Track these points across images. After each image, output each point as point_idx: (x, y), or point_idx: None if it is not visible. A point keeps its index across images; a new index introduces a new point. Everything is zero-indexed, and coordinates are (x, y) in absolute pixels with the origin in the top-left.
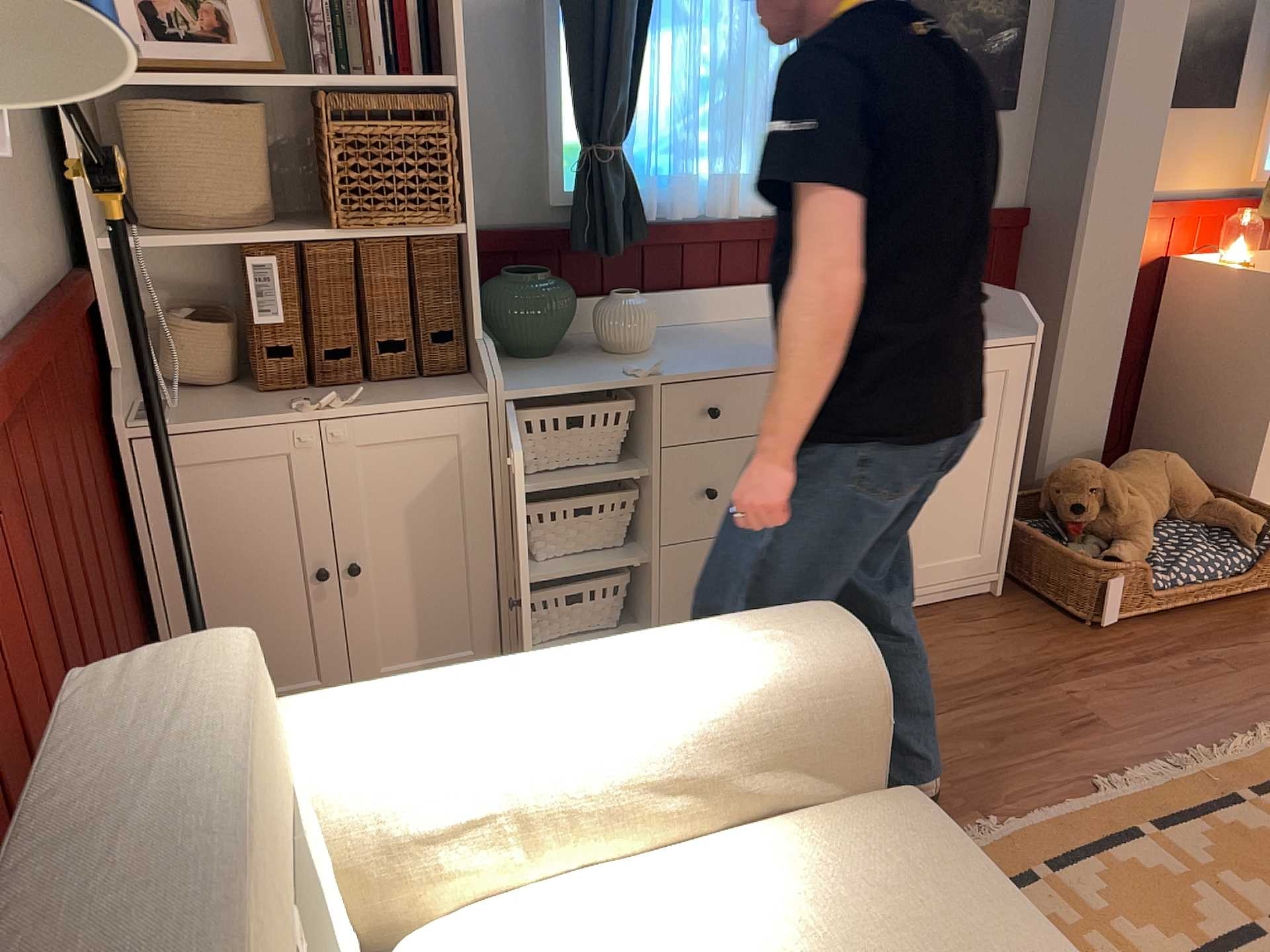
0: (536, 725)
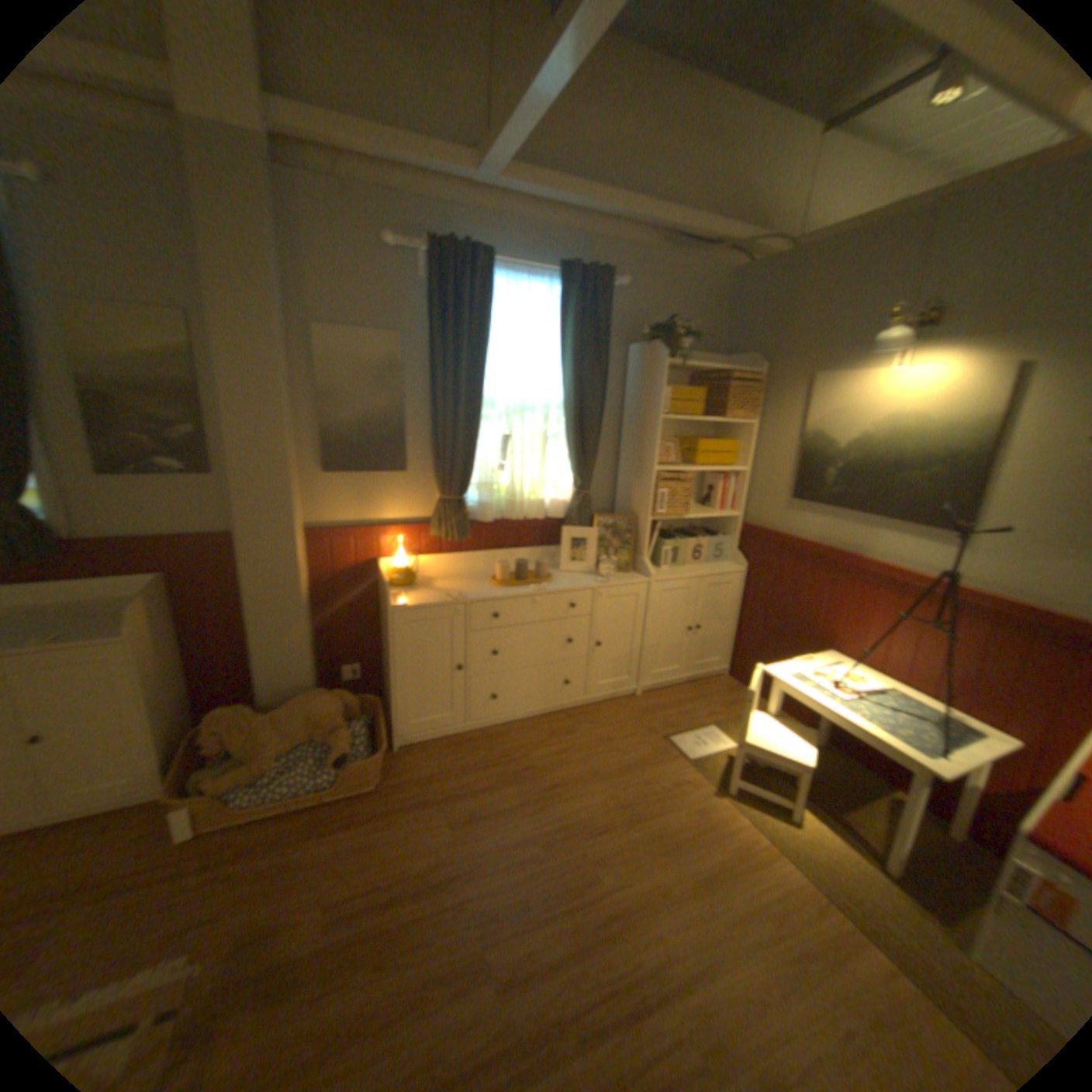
0: None
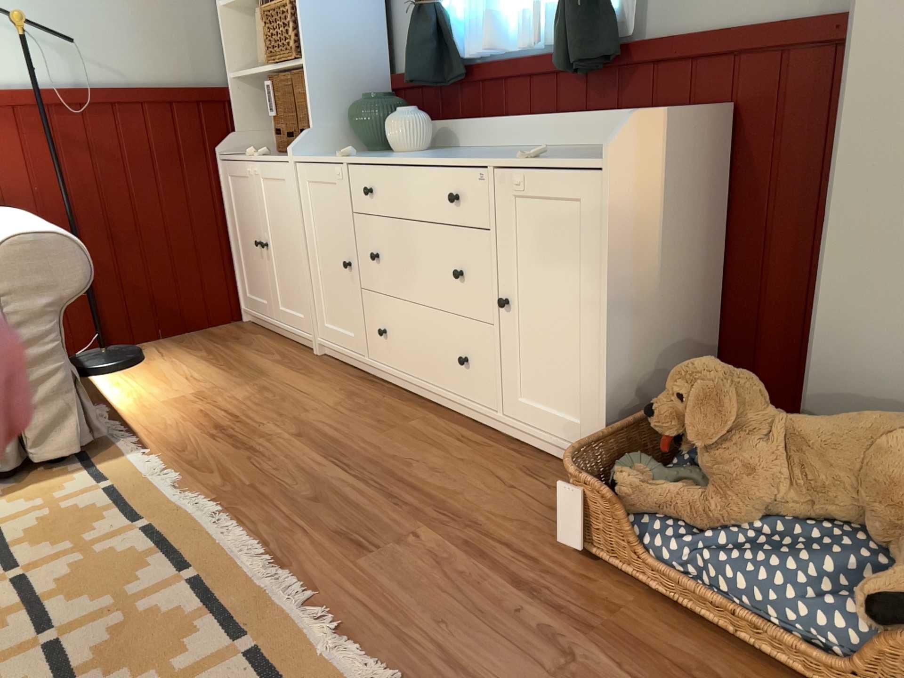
0: None
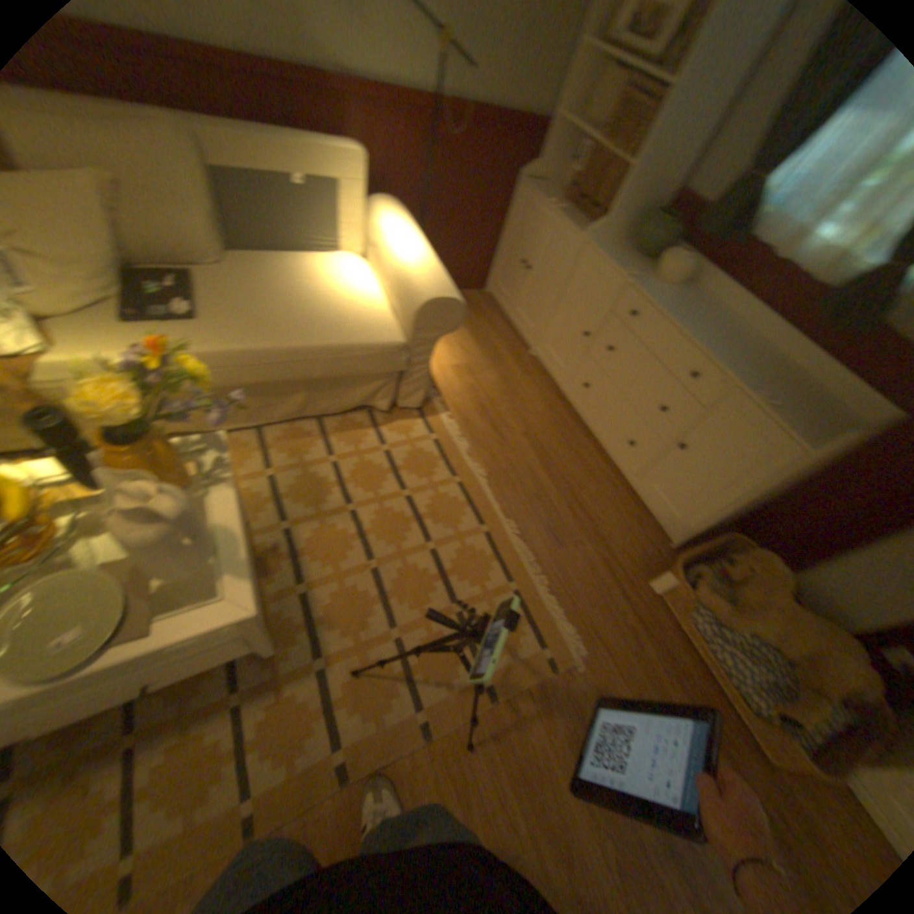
0: (394, 242)
